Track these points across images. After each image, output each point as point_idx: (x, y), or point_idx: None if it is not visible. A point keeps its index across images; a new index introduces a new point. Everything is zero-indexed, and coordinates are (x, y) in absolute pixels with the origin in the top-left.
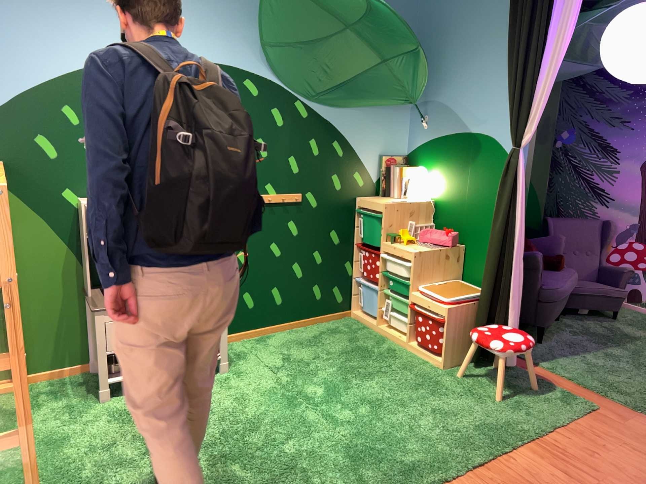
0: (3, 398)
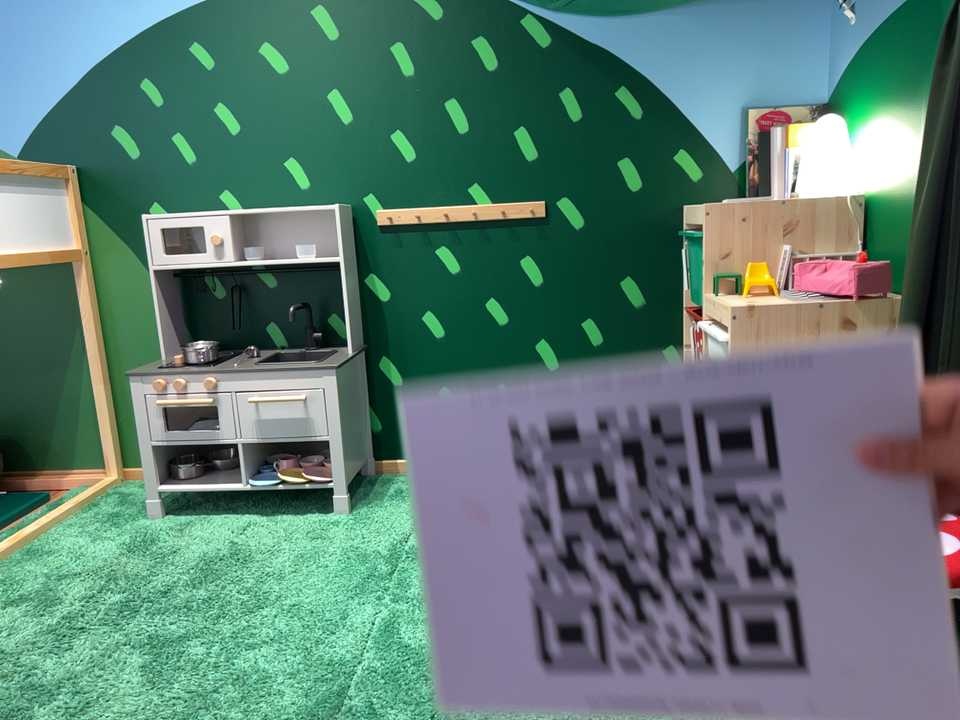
0: (70, 493)
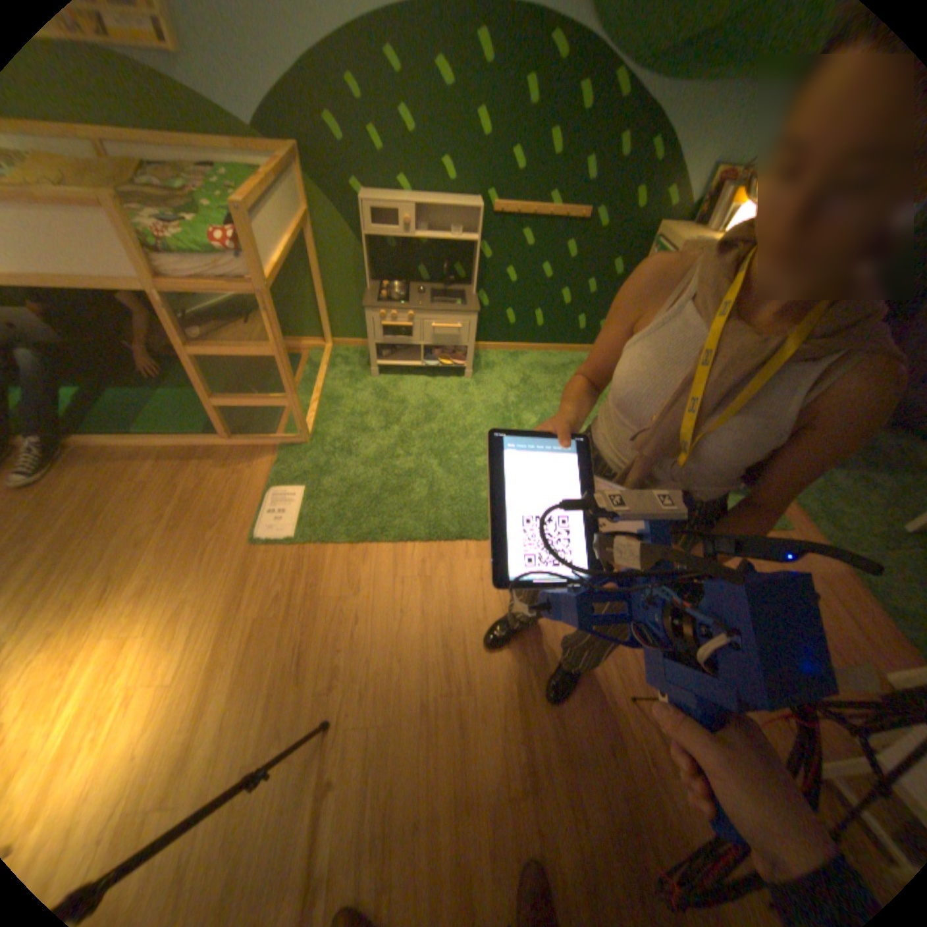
0: (310, 355)
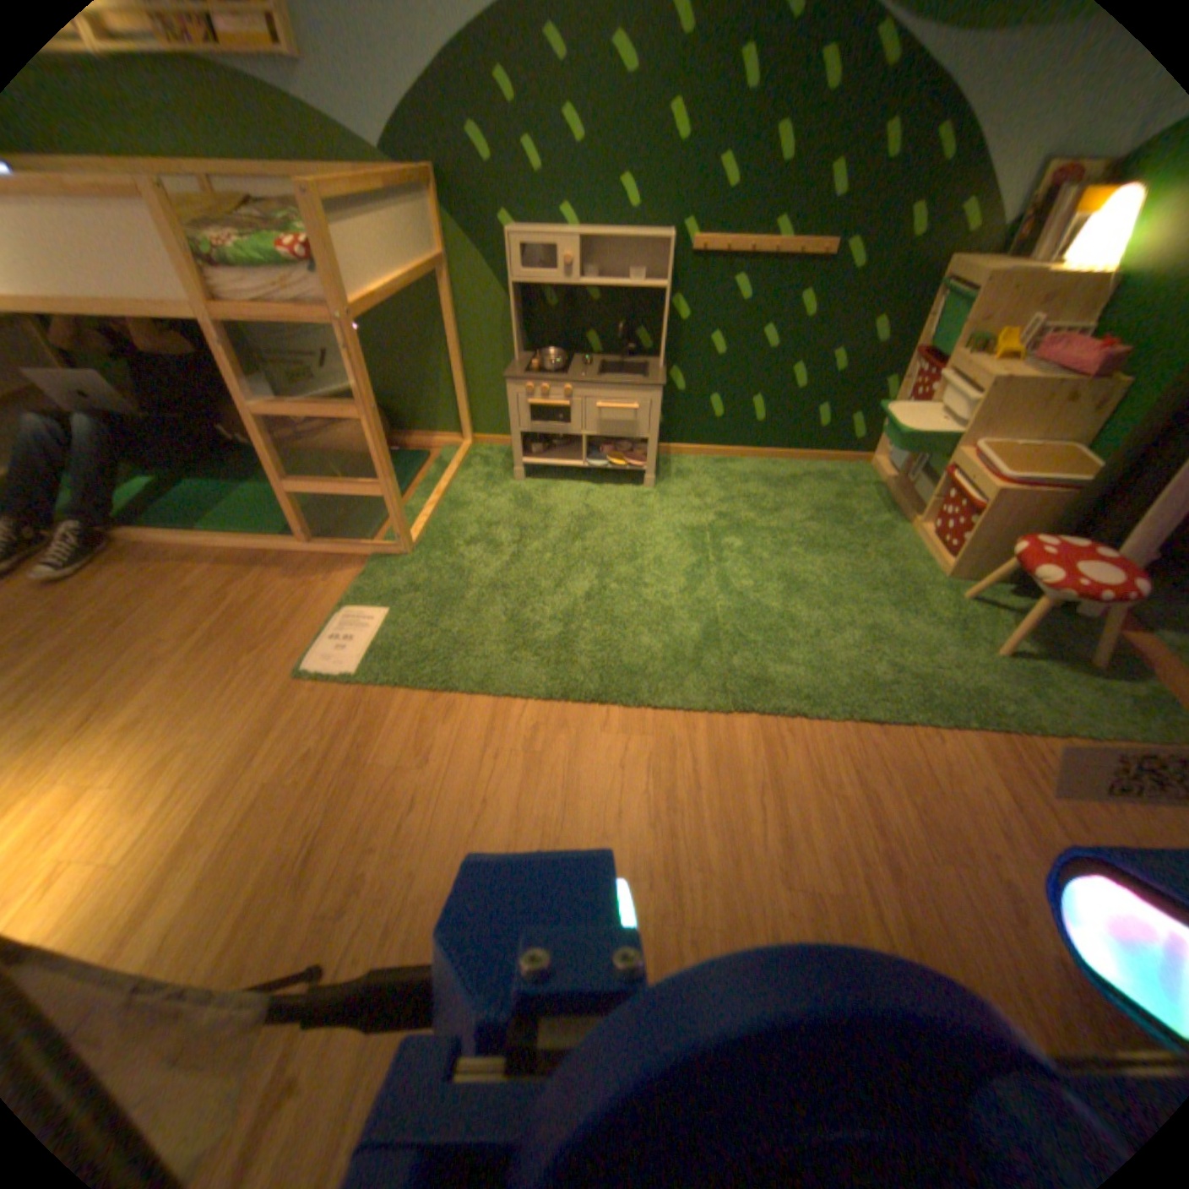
0: (440, 451)
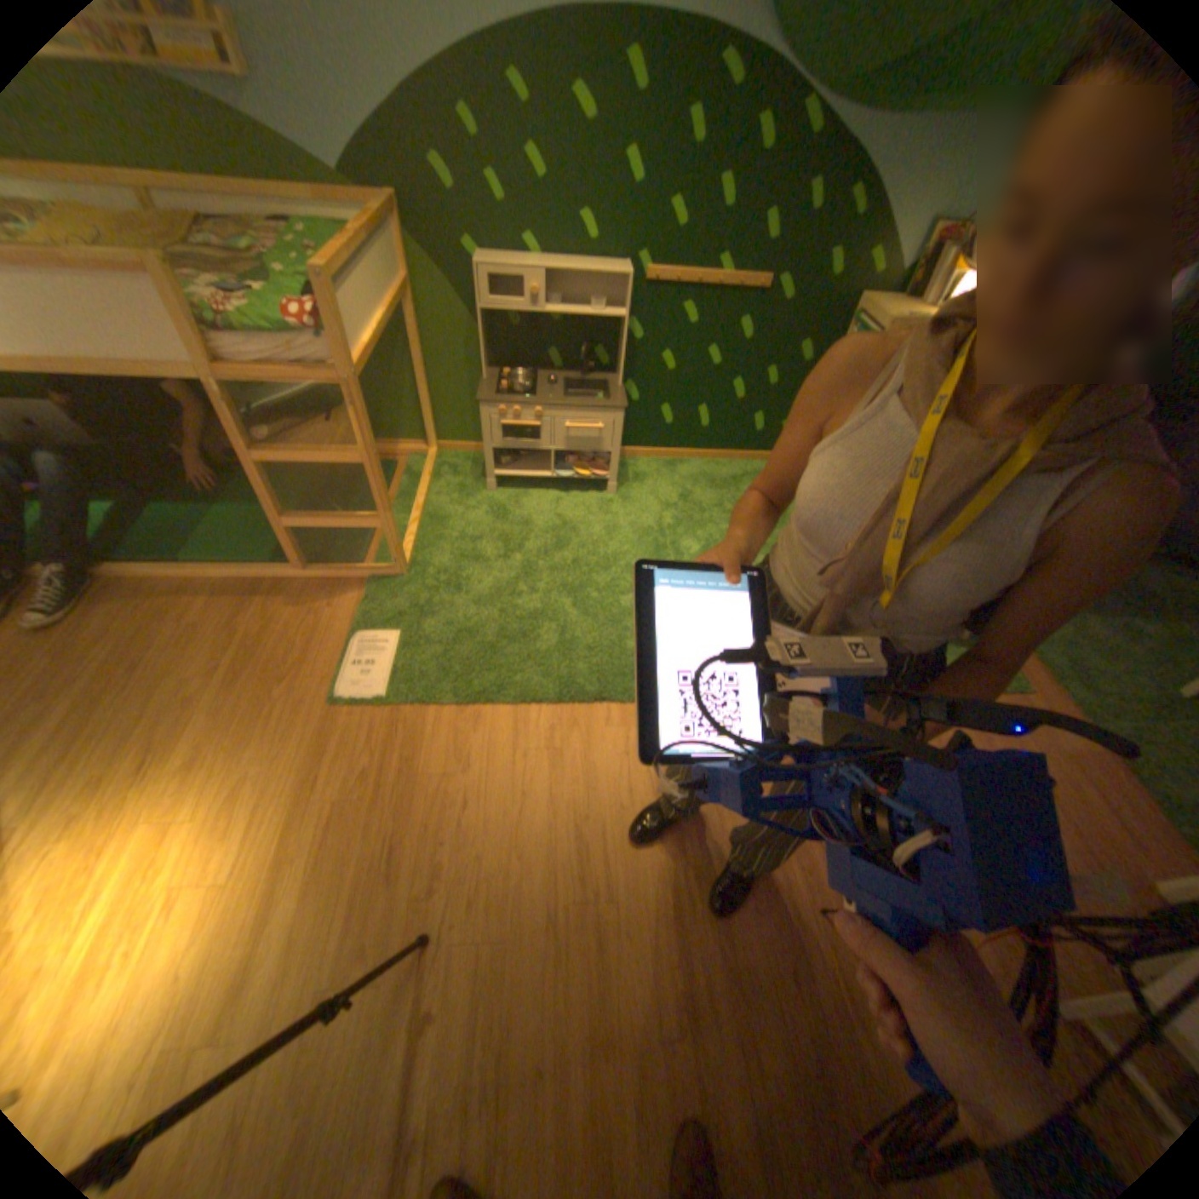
0: (408, 462)
